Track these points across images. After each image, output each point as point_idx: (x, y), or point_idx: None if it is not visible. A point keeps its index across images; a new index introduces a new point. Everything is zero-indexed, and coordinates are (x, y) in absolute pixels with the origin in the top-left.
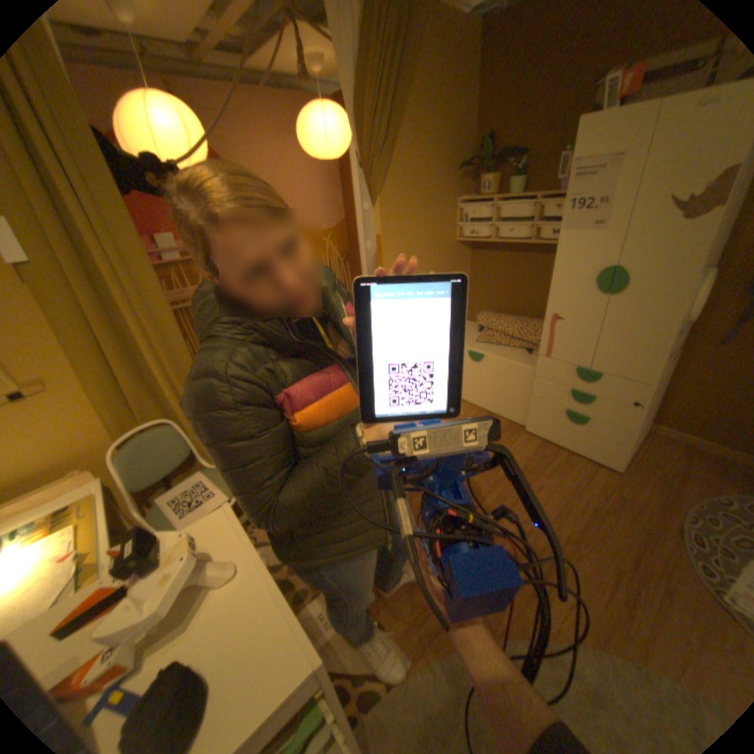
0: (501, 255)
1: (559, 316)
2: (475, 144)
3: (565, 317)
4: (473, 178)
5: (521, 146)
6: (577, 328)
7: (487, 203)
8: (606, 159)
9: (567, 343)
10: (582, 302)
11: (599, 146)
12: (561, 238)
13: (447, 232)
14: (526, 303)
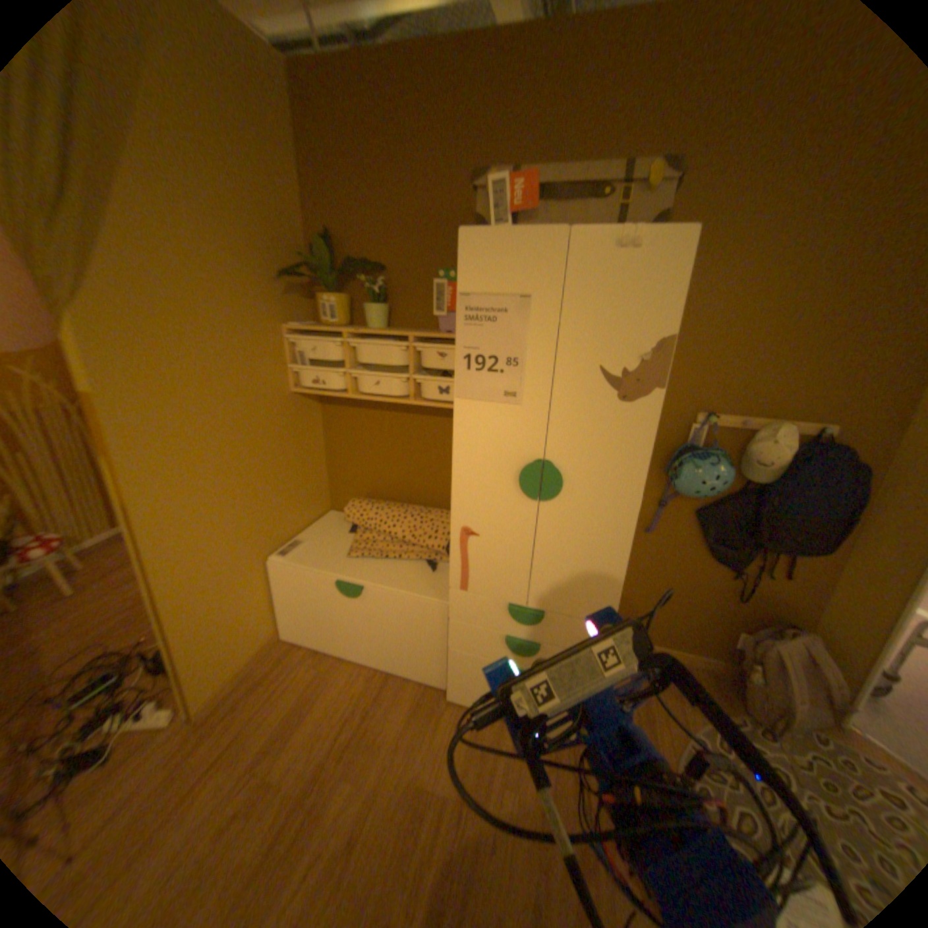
0: (369, 415)
1: (472, 532)
2: (303, 247)
3: (481, 533)
4: (308, 297)
5: (375, 262)
6: (500, 550)
7: (334, 341)
8: (507, 303)
9: (490, 572)
10: (503, 511)
11: (495, 282)
12: (452, 402)
13: (271, 381)
14: (415, 485)
